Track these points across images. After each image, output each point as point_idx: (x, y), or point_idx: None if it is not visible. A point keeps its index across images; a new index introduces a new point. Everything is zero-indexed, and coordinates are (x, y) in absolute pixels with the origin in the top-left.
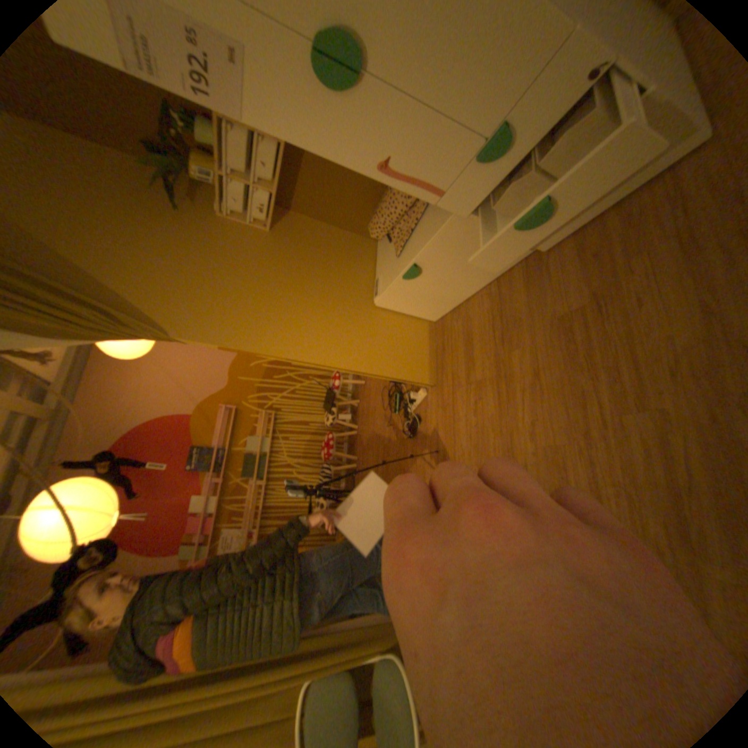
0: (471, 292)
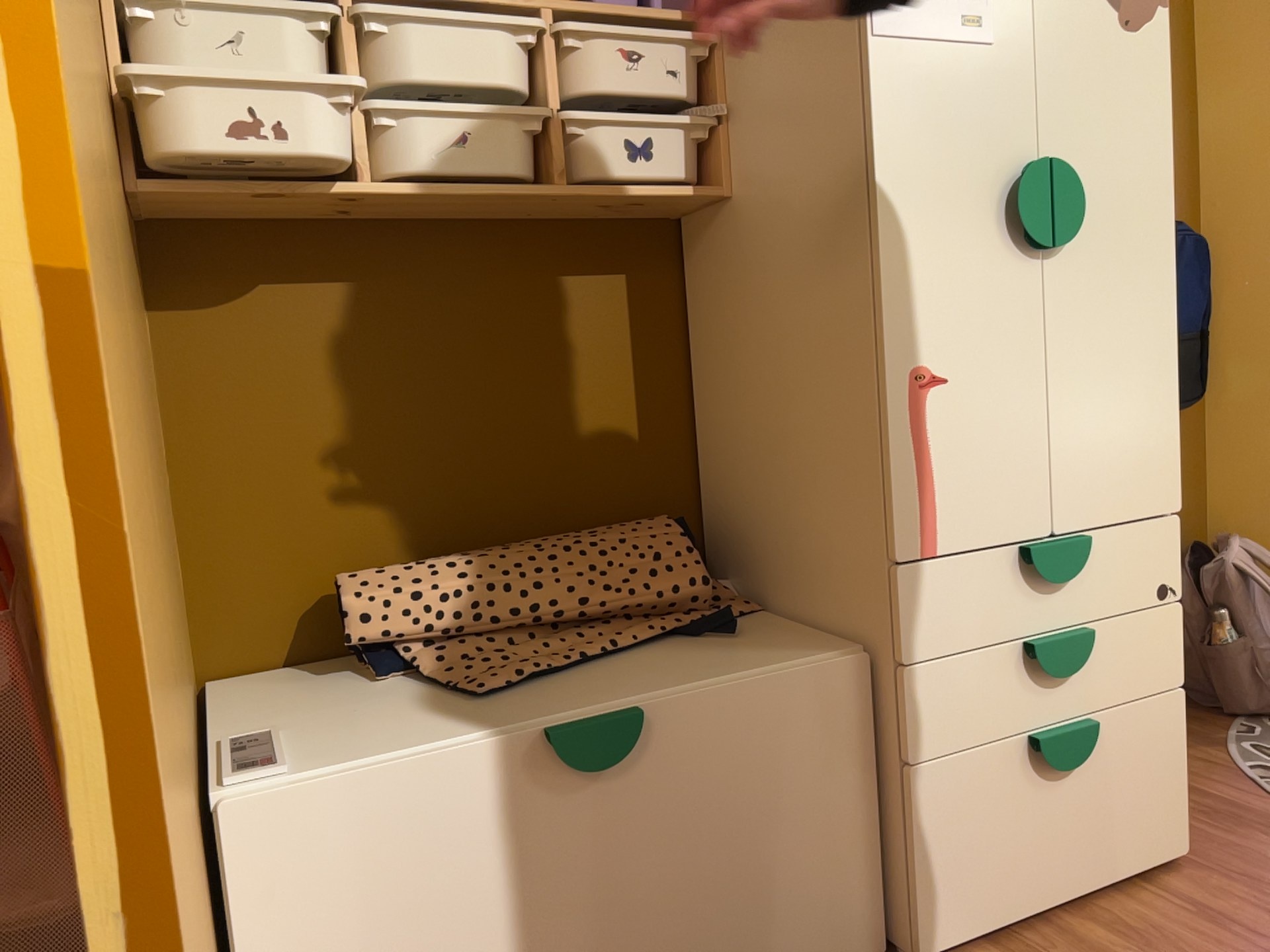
0: None
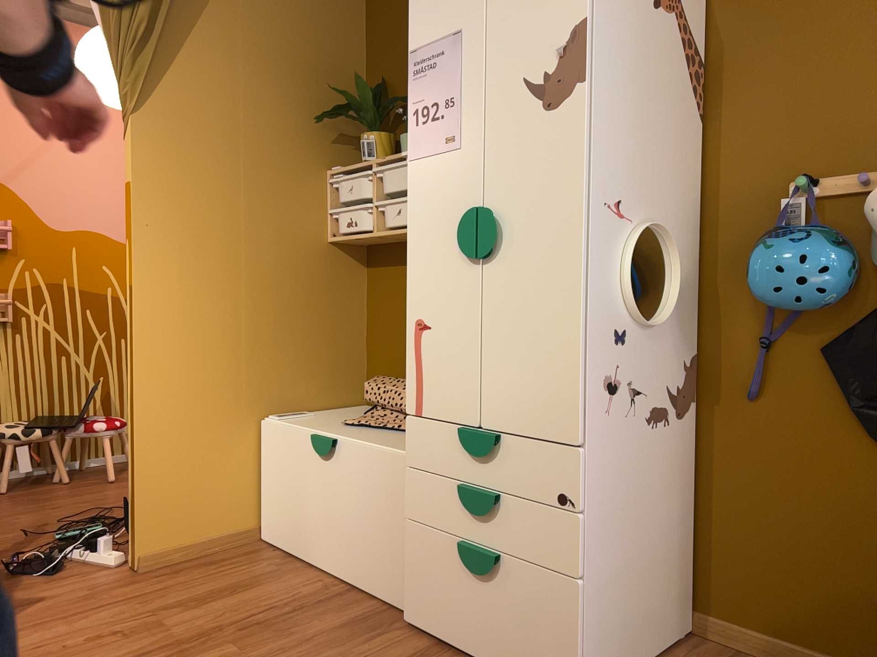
0: (321, 562)
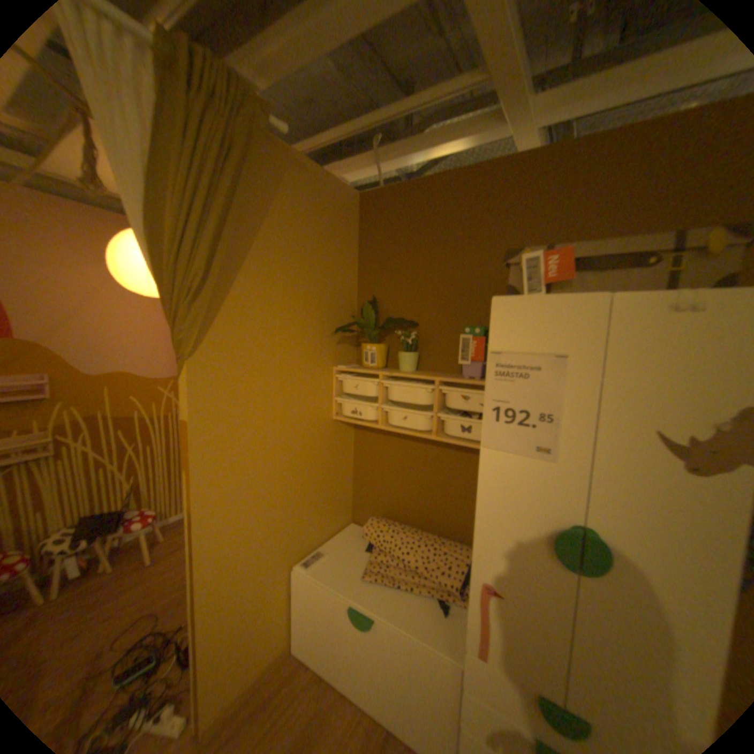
0: (355, 698)
